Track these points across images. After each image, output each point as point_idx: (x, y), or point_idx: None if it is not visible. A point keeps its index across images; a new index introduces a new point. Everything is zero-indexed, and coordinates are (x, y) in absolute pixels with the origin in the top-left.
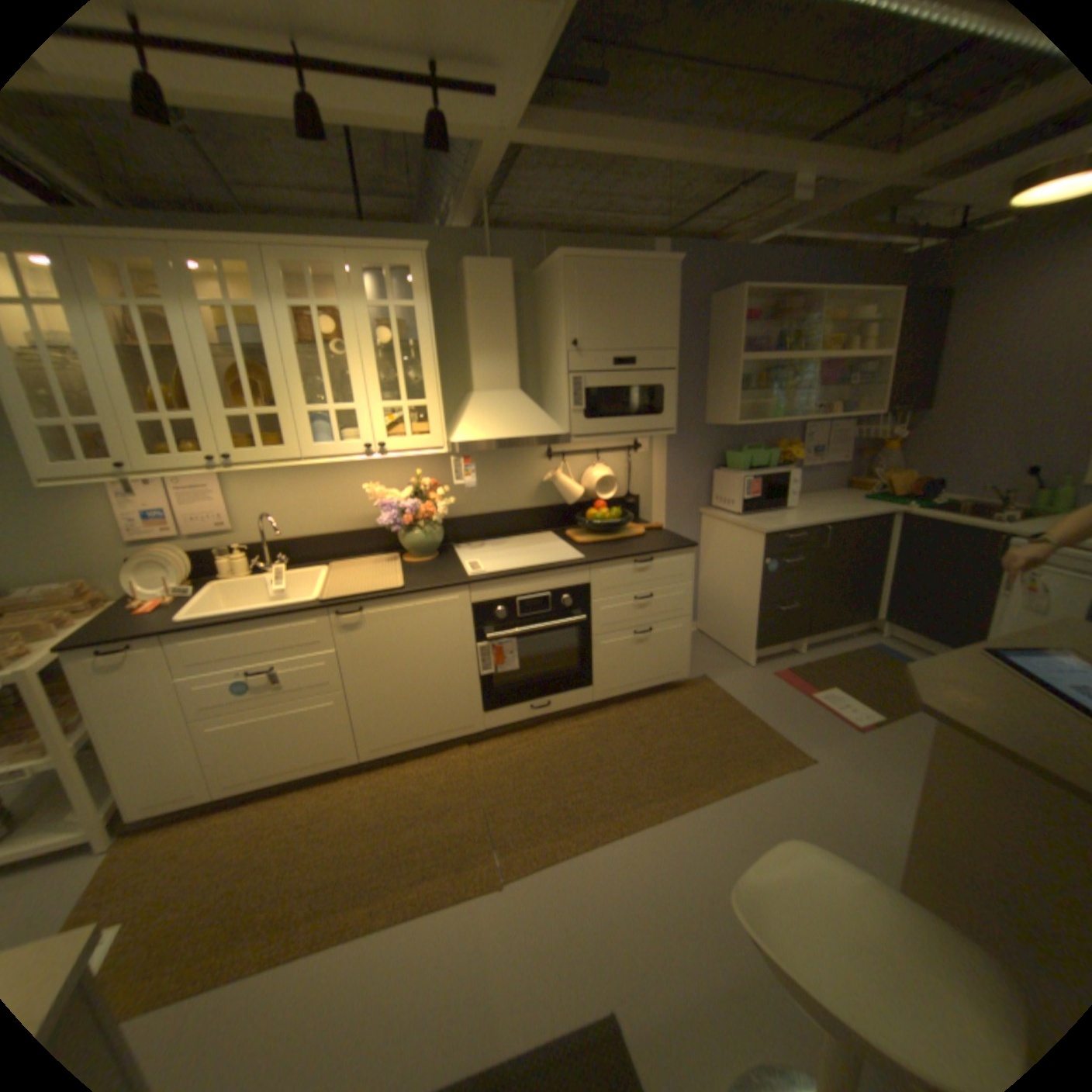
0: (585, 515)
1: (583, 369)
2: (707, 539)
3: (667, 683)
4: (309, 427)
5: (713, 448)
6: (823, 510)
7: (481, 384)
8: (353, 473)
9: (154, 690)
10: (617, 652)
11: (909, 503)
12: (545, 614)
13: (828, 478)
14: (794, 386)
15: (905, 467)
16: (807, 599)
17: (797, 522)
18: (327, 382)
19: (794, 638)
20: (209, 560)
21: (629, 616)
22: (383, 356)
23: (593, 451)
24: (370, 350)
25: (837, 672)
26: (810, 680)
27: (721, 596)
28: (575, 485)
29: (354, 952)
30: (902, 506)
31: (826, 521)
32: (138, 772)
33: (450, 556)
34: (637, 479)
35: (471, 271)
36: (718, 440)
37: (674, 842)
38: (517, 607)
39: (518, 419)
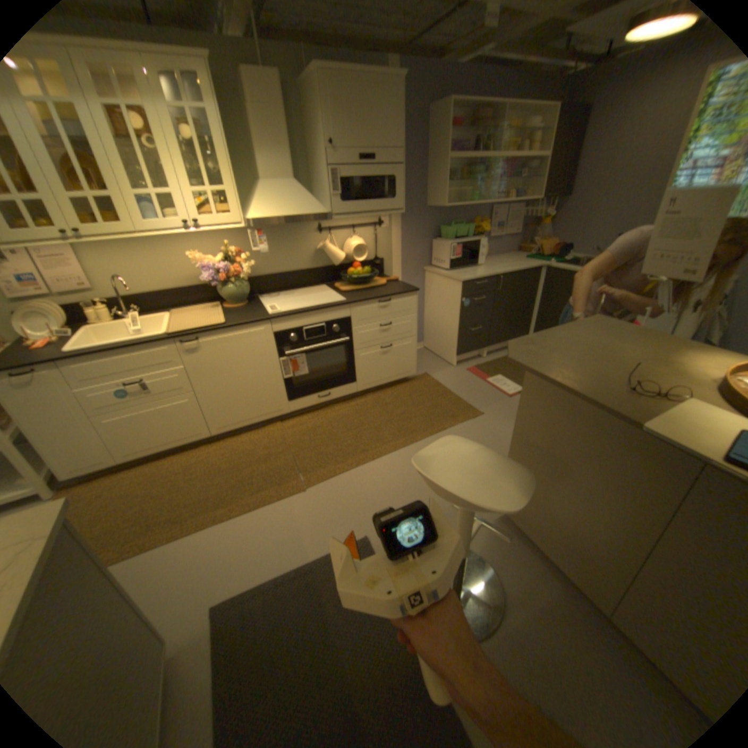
0: (346, 272)
1: (337, 163)
2: (428, 288)
3: (402, 378)
4: (136, 208)
5: (432, 224)
6: (499, 266)
7: (264, 174)
8: (176, 244)
9: (59, 398)
10: (370, 360)
11: (551, 259)
12: (322, 338)
13: (506, 244)
14: (485, 178)
15: (553, 236)
16: (487, 323)
17: (482, 273)
18: (144, 171)
19: (478, 347)
20: (78, 311)
21: (377, 337)
22: (185, 150)
23: (350, 226)
24: (174, 144)
25: (502, 366)
26: (486, 371)
27: (437, 324)
28: (339, 251)
29: (222, 529)
30: (547, 262)
31: (499, 272)
32: (61, 451)
33: (255, 303)
34: (381, 247)
35: (246, 78)
36: (435, 218)
37: (402, 459)
38: (304, 334)
39: (293, 201)
